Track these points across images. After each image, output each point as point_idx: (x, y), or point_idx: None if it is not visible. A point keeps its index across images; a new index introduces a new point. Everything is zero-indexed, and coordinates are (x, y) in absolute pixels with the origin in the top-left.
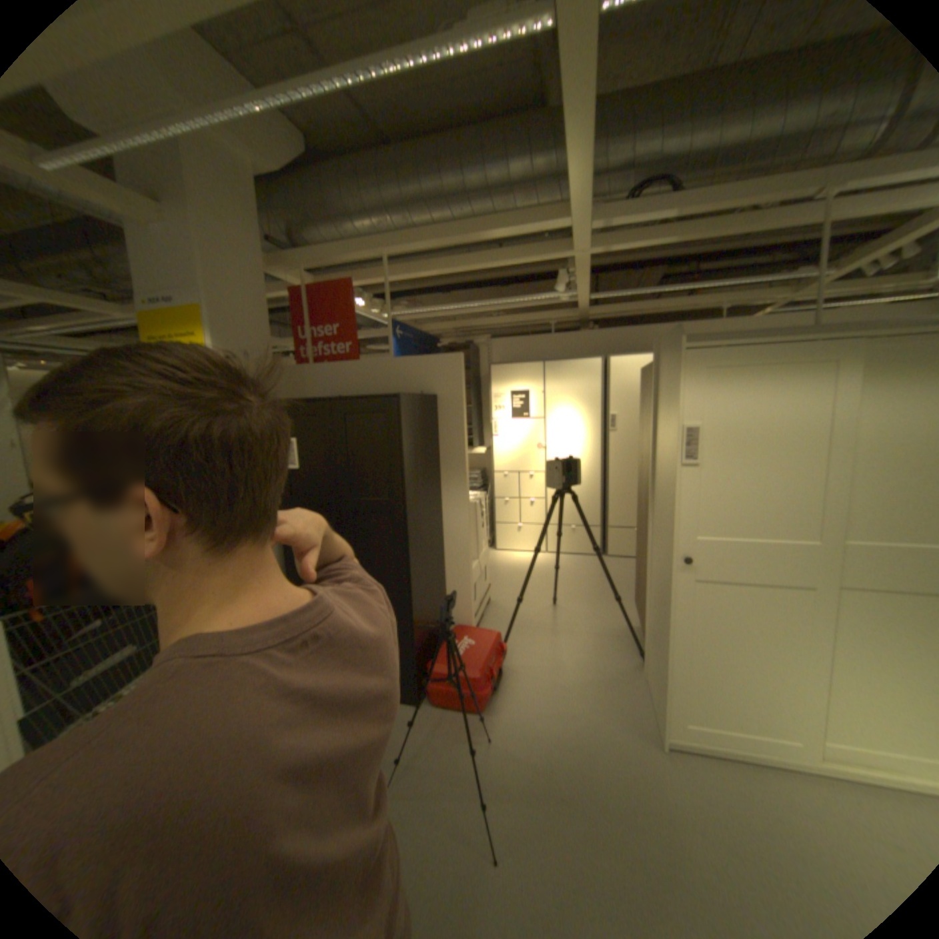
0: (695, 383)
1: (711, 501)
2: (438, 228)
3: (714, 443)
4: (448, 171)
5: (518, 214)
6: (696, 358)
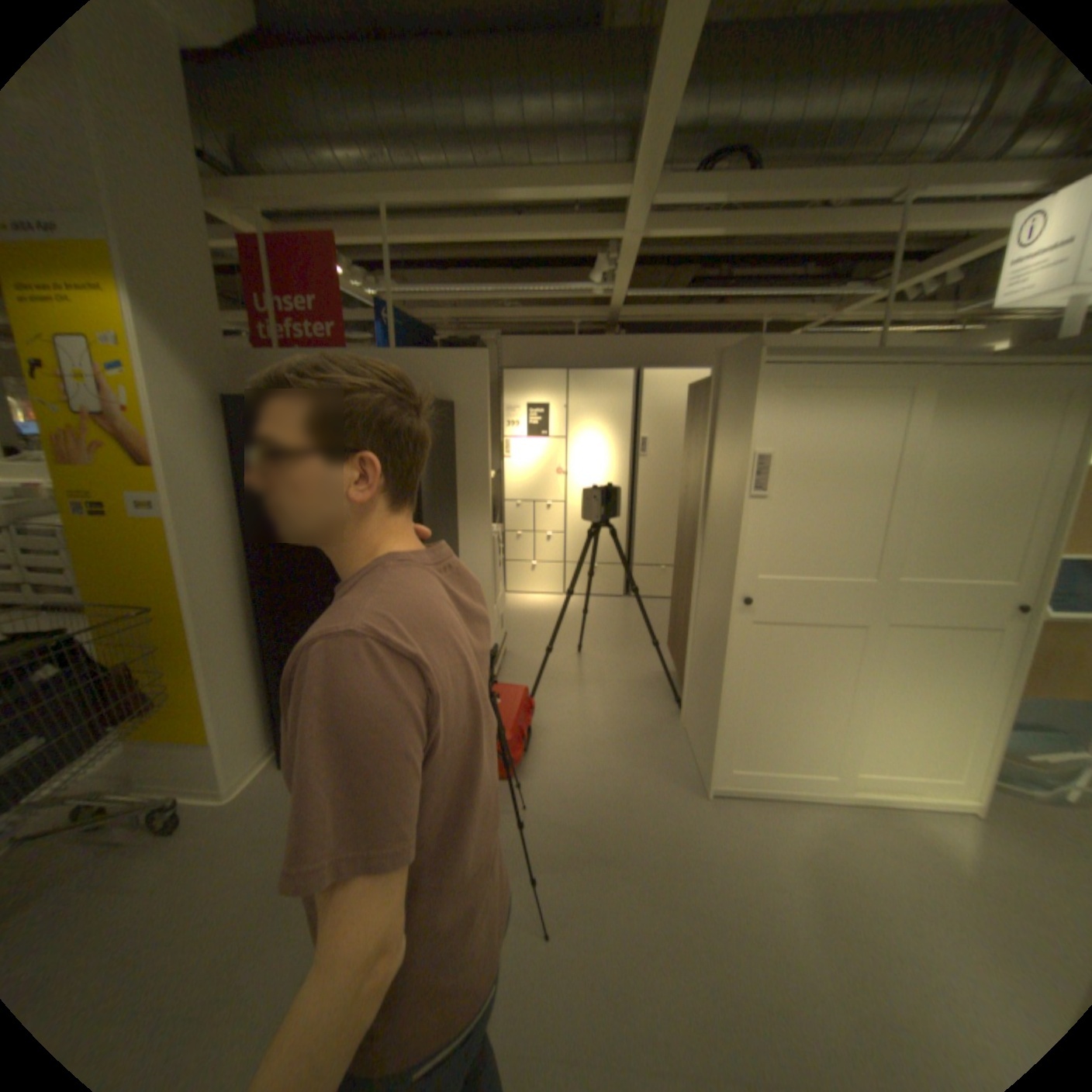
0: (771, 403)
1: (776, 537)
2: (453, 176)
3: (785, 472)
4: (472, 96)
5: (559, 172)
6: (775, 374)
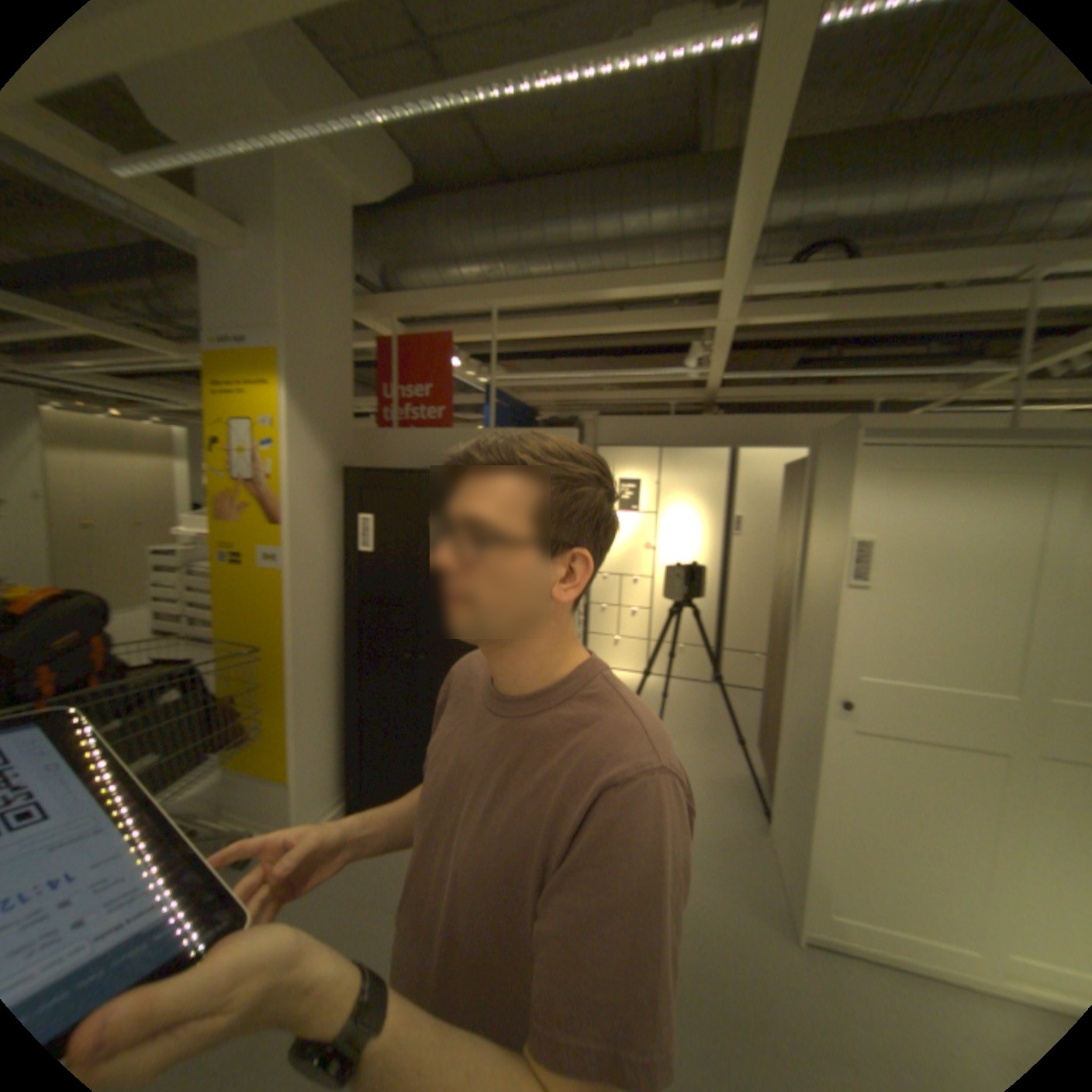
0: (871, 487)
1: (881, 634)
2: (556, 282)
3: (890, 562)
4: (577, 217)
5: (653, 273)
6: (874, 457)
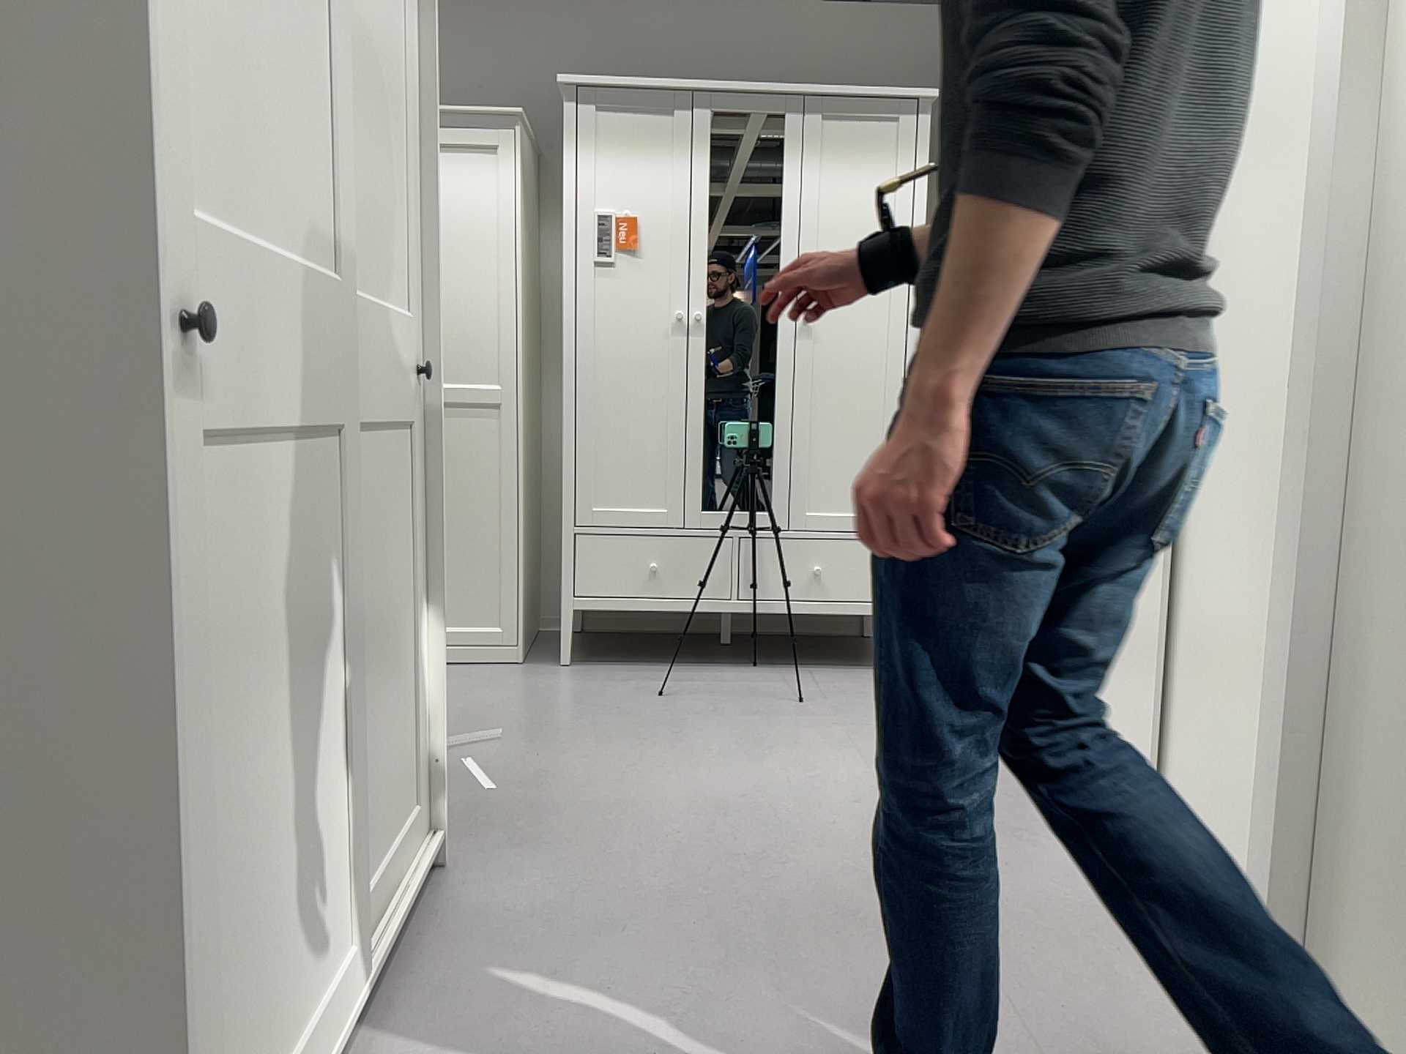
0: None
1: (180, 31)
2: None
3: None
4: None
5: None
6: None
